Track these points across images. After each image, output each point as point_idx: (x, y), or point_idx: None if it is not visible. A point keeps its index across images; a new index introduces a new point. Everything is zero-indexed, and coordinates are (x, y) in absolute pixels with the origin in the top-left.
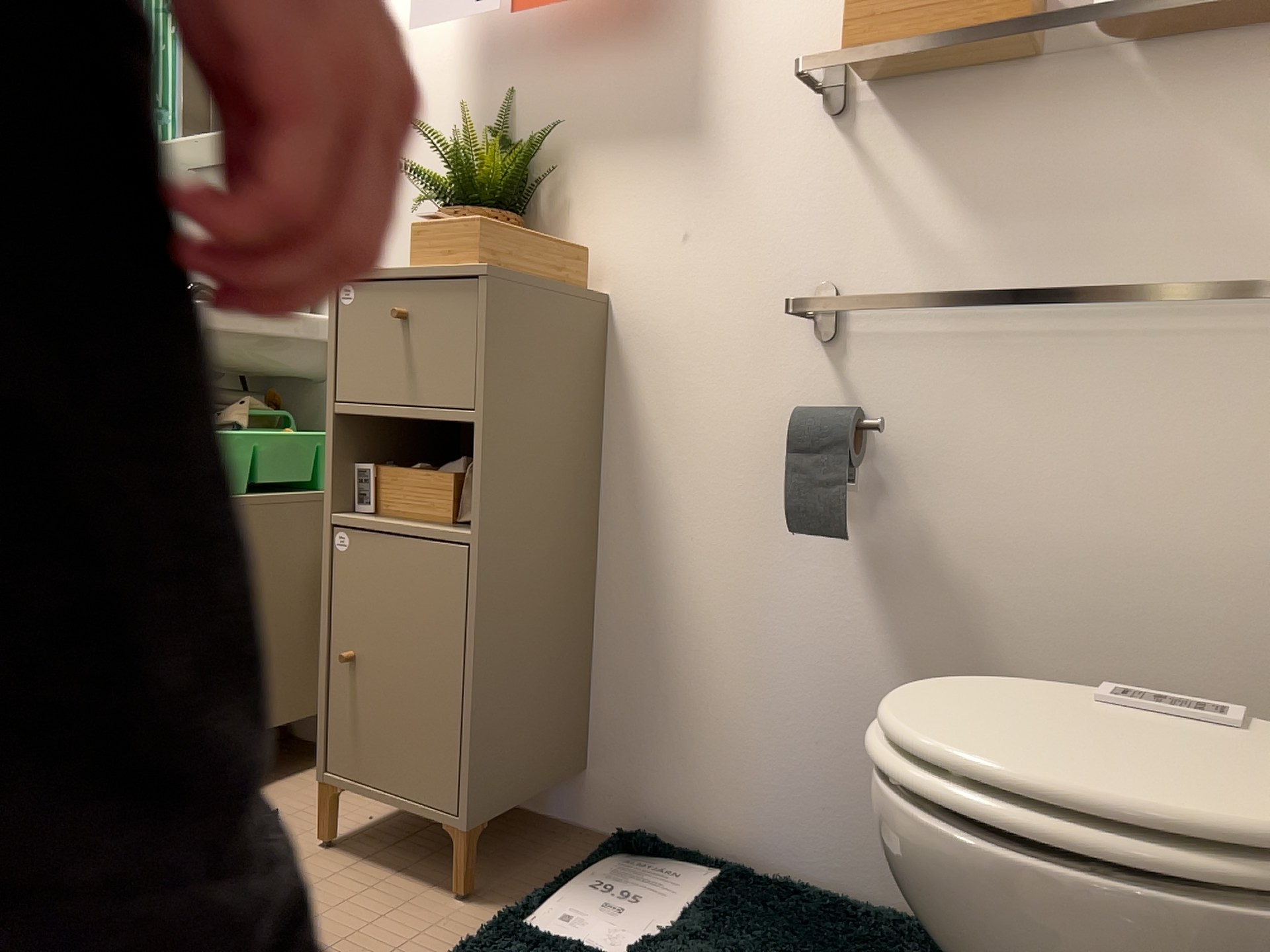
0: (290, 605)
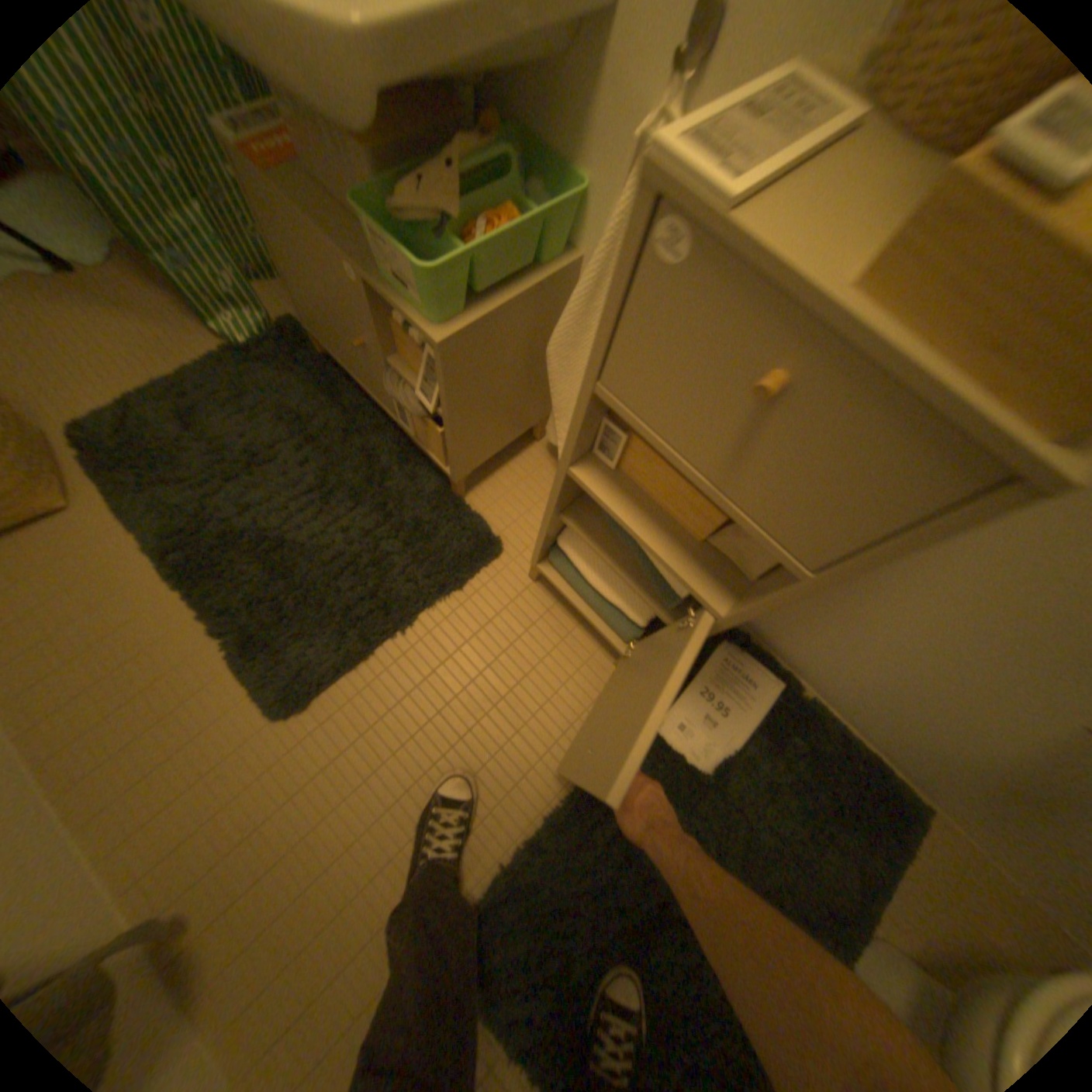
0: (510, 385)
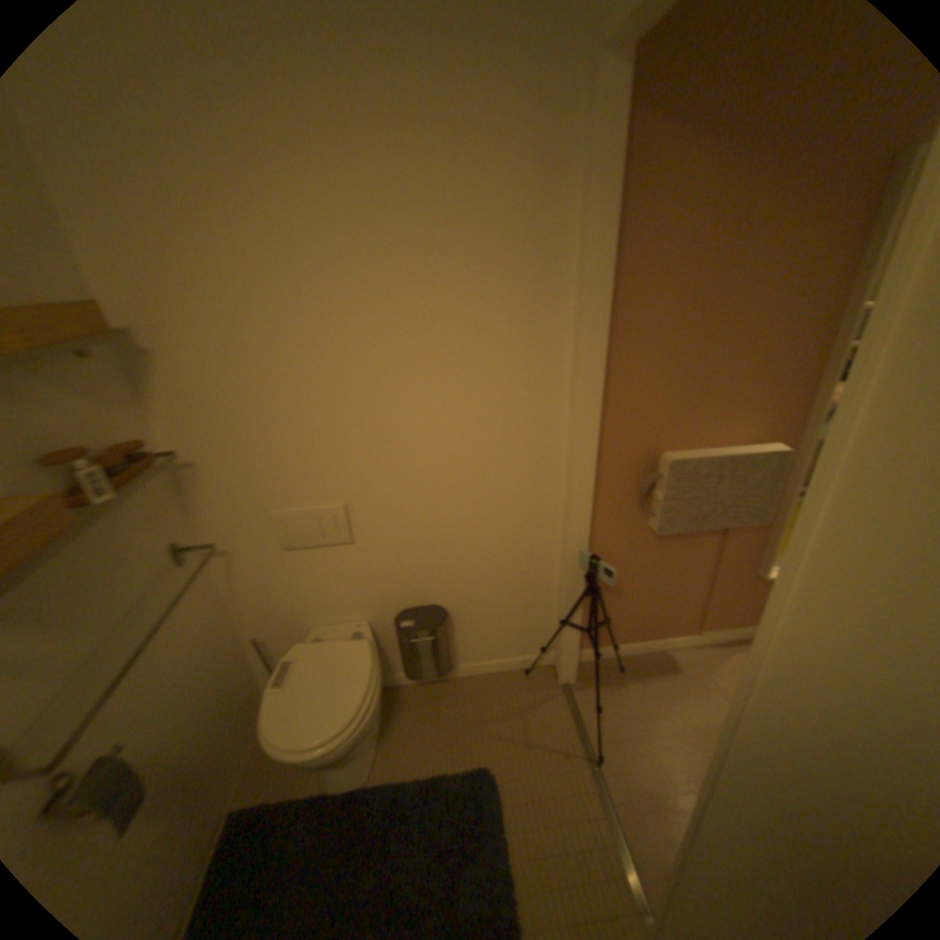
0: None
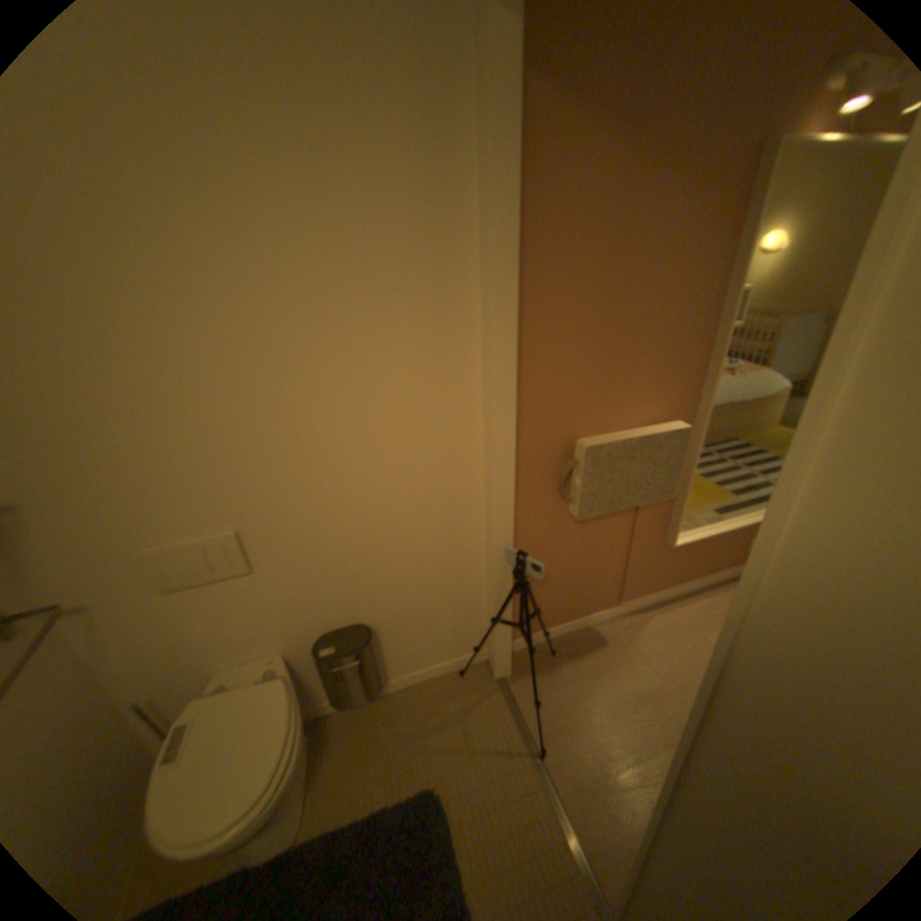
0: None
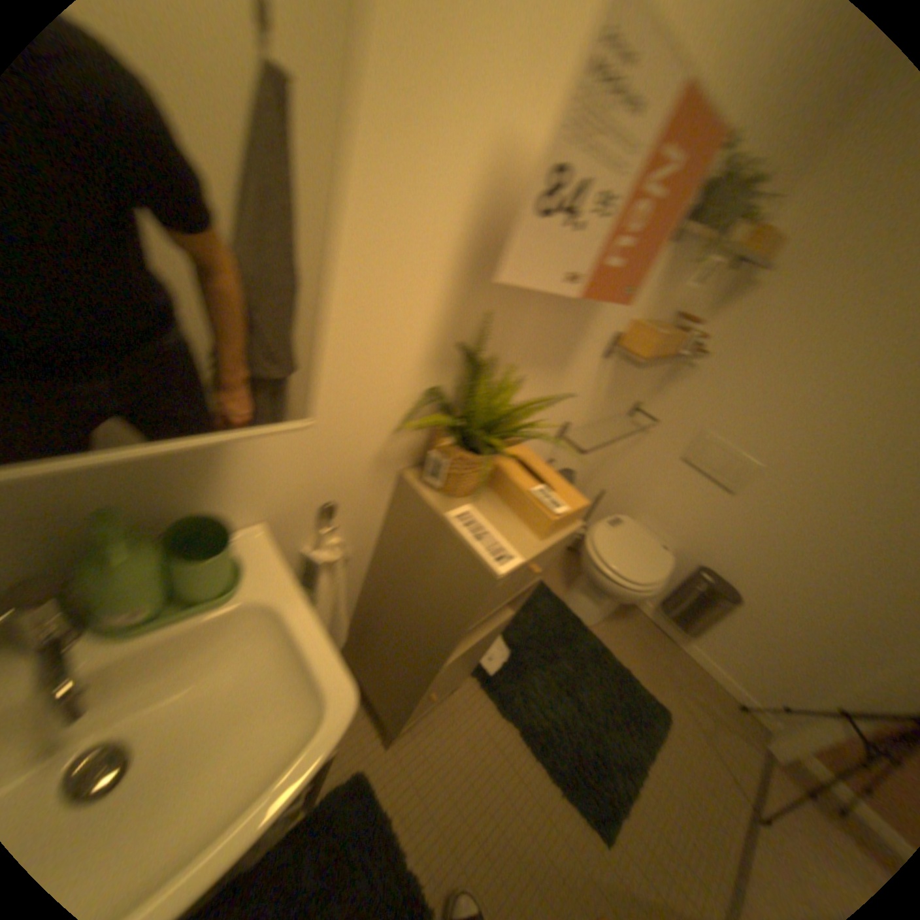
0: None
